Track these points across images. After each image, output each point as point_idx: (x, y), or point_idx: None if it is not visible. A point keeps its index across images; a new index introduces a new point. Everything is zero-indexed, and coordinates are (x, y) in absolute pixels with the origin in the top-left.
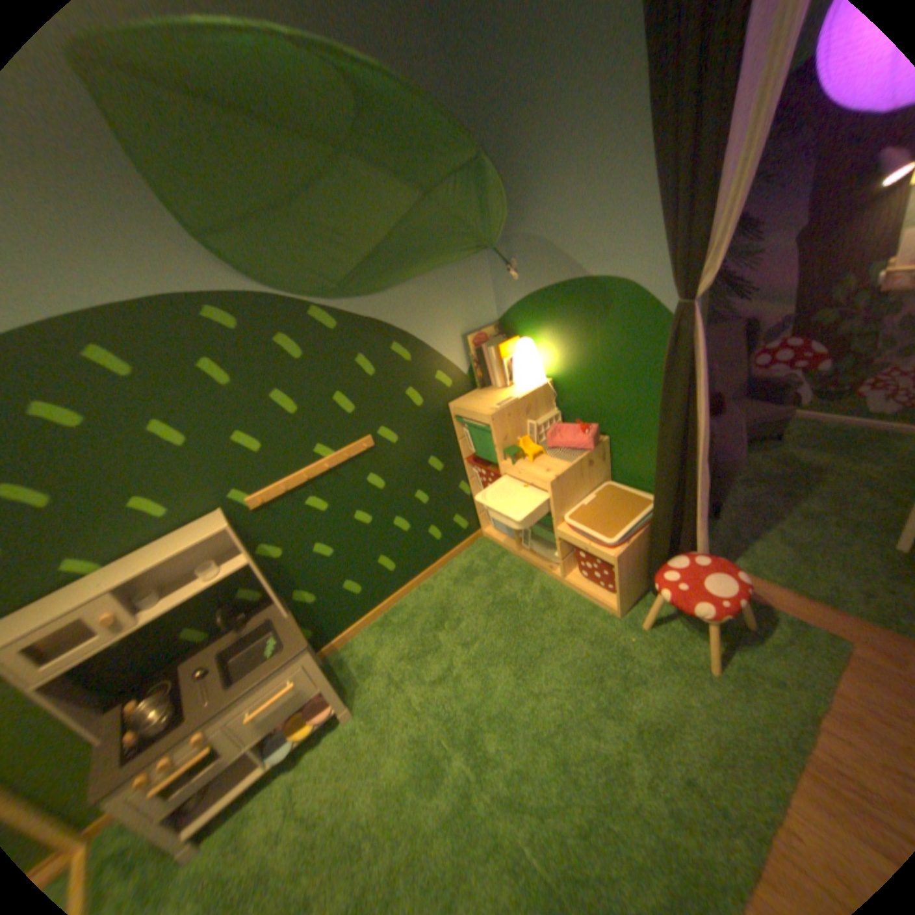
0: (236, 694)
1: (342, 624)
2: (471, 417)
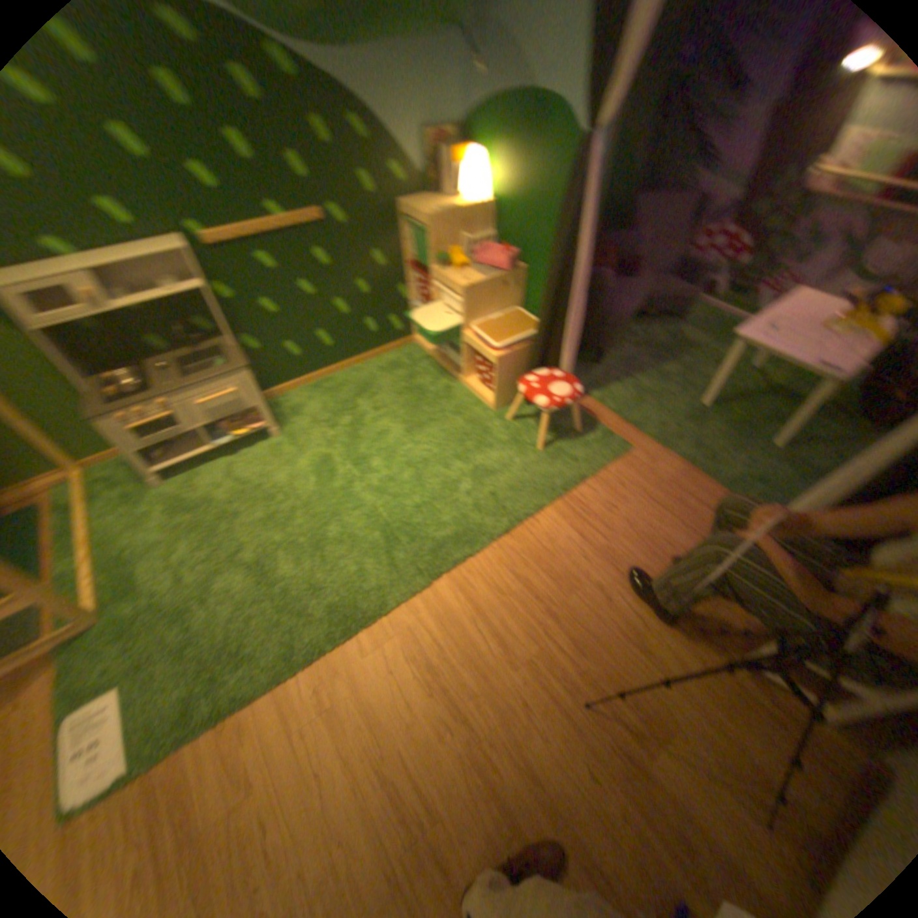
0: (187, 383)
1: (279, 378)
2: (412, 217)
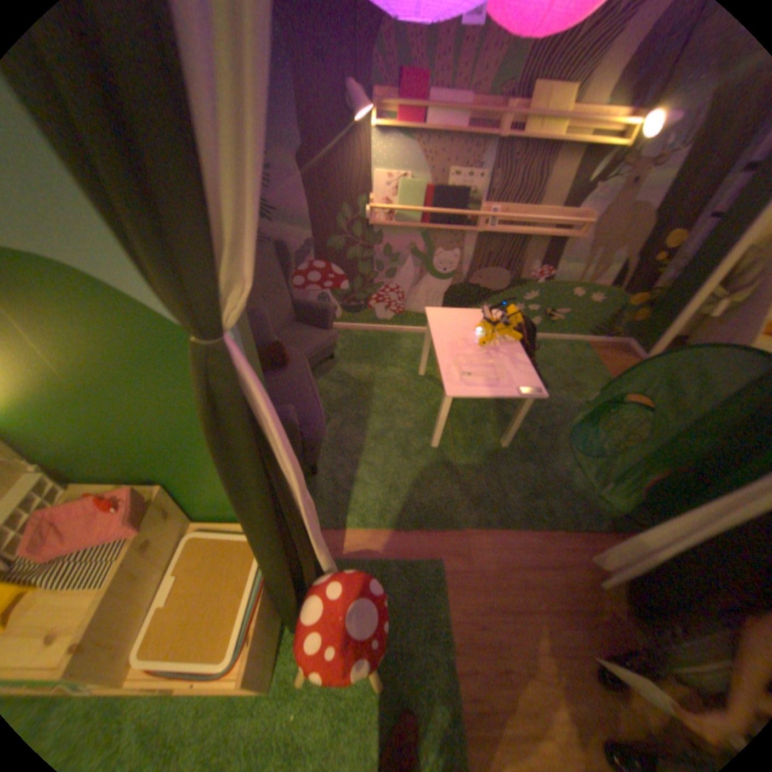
0: None
1: None
2: None
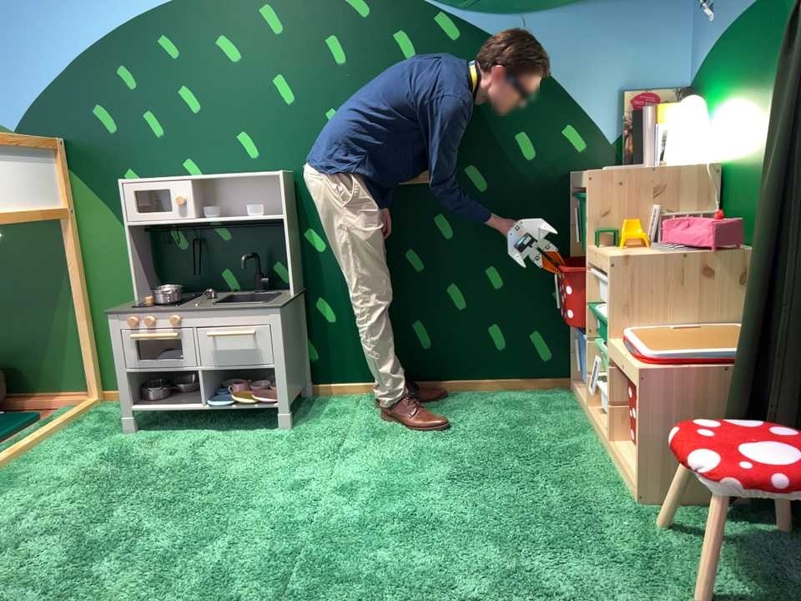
0: (213, 307)
1: (348, 371)
2: (579, 183)
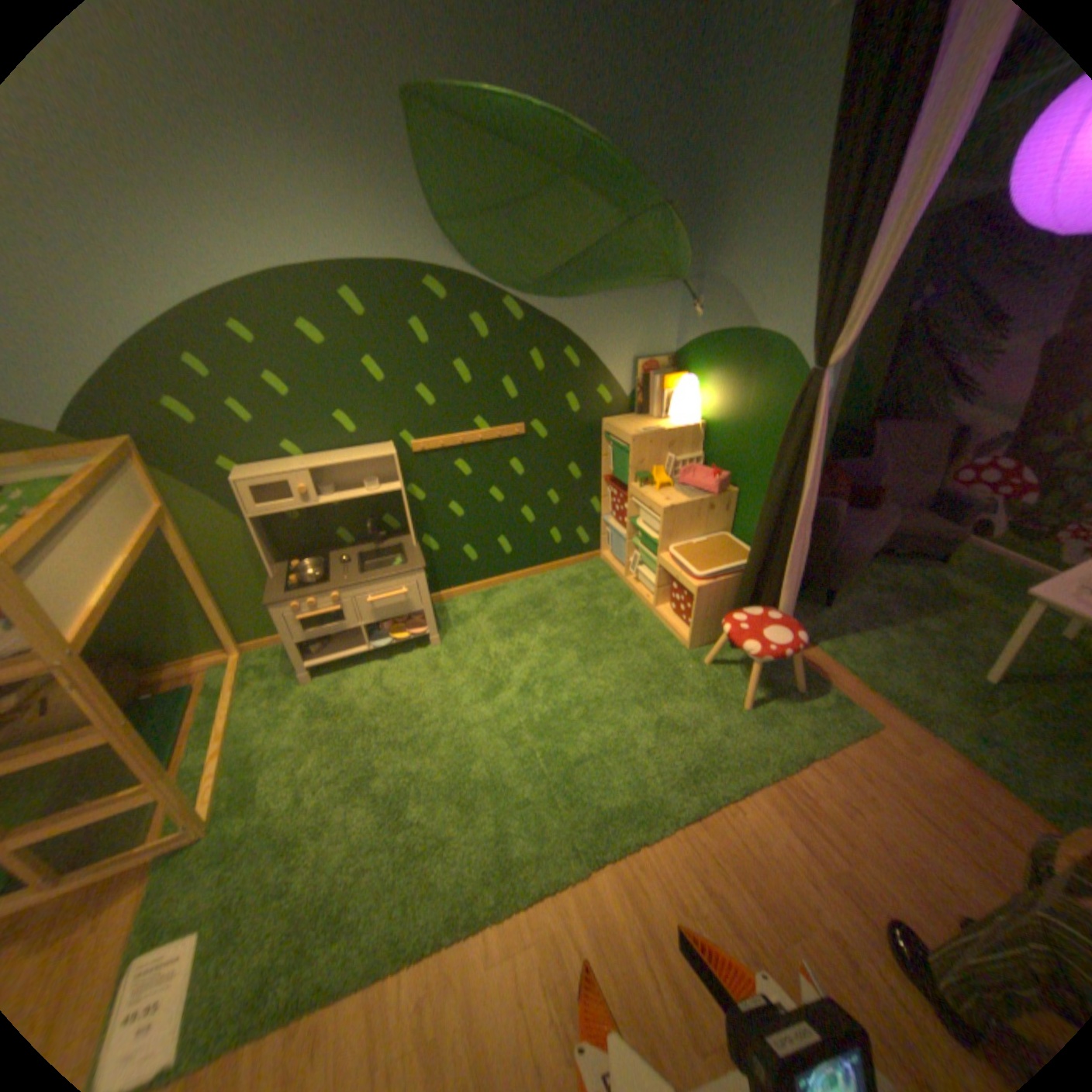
0: (366, 579)
1: (452, 581)
2: (616, 436)
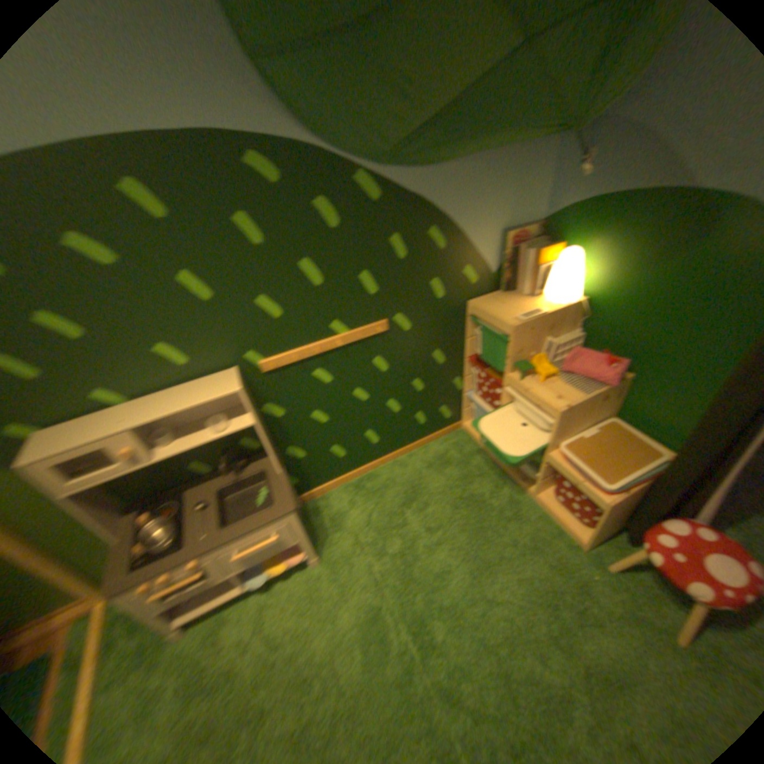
0: (230, 536)
1: (324, 478)
2: (490, 321)
